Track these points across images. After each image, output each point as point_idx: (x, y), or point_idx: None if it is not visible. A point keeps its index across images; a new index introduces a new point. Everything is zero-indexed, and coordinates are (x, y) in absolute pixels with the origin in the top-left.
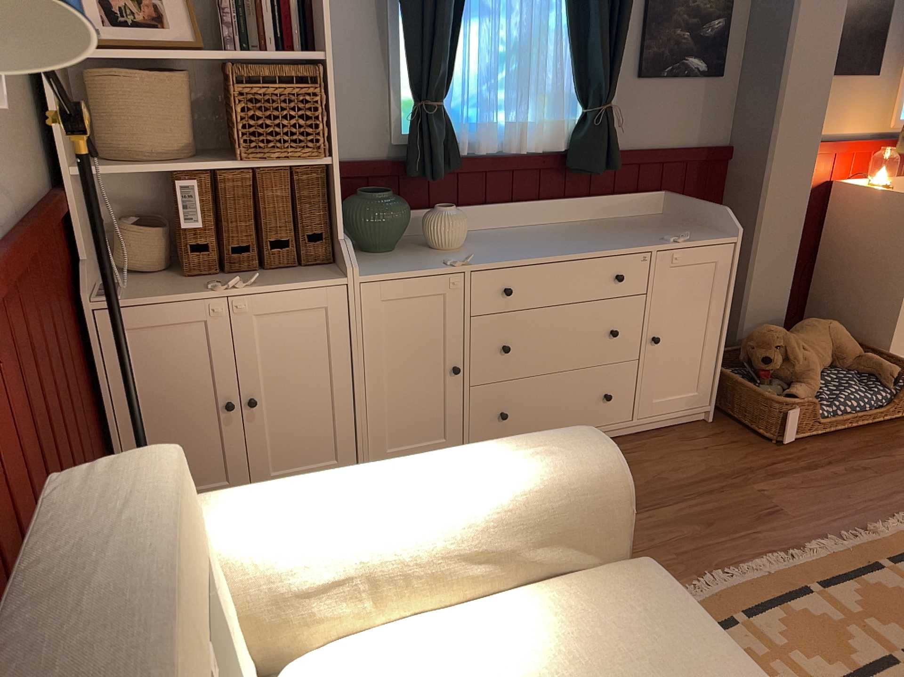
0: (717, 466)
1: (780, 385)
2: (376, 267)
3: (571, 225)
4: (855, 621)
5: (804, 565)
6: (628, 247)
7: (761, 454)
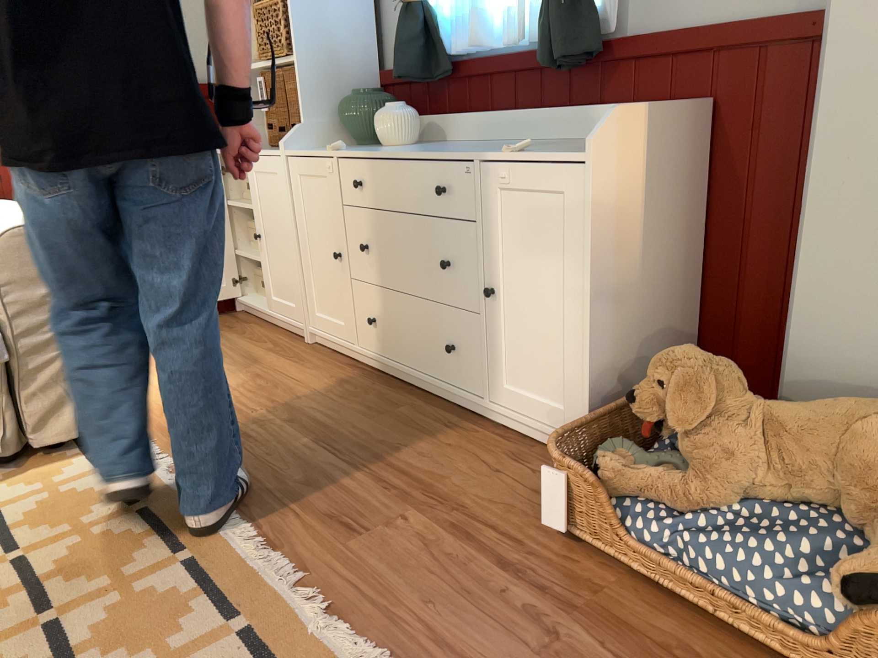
0: (453, 483)
1: (659, 459)
2: (317, 150)
3: (545, 142)
4: (122, 585)
5: (229, 549)
6: (458, 153)
7: (516, 517)
